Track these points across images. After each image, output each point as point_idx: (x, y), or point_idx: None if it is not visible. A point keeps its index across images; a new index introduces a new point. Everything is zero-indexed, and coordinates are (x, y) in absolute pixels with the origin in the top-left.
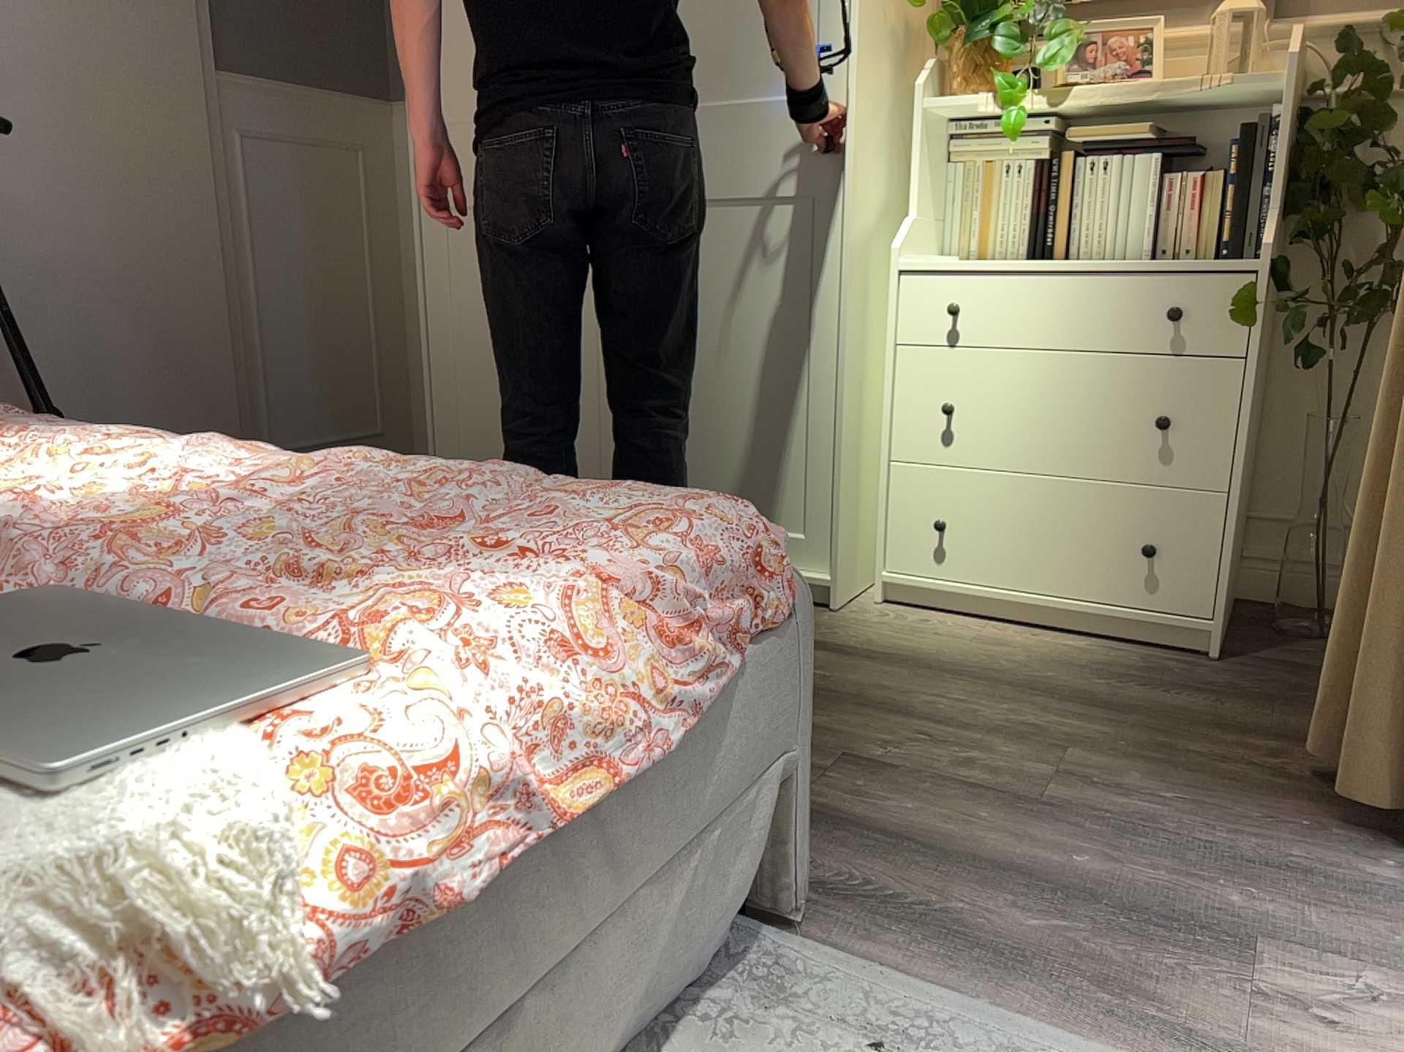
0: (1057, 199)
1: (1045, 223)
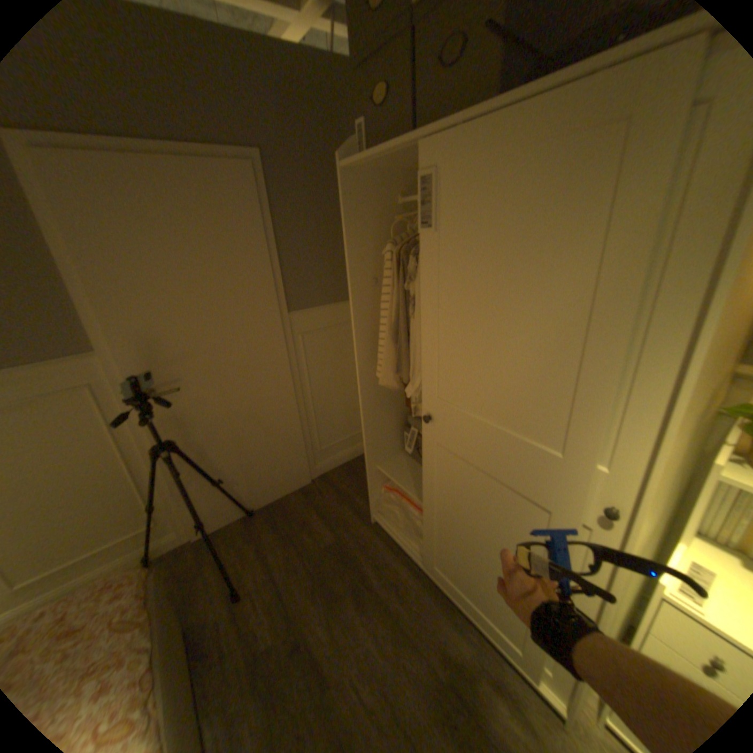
0: None
1: None
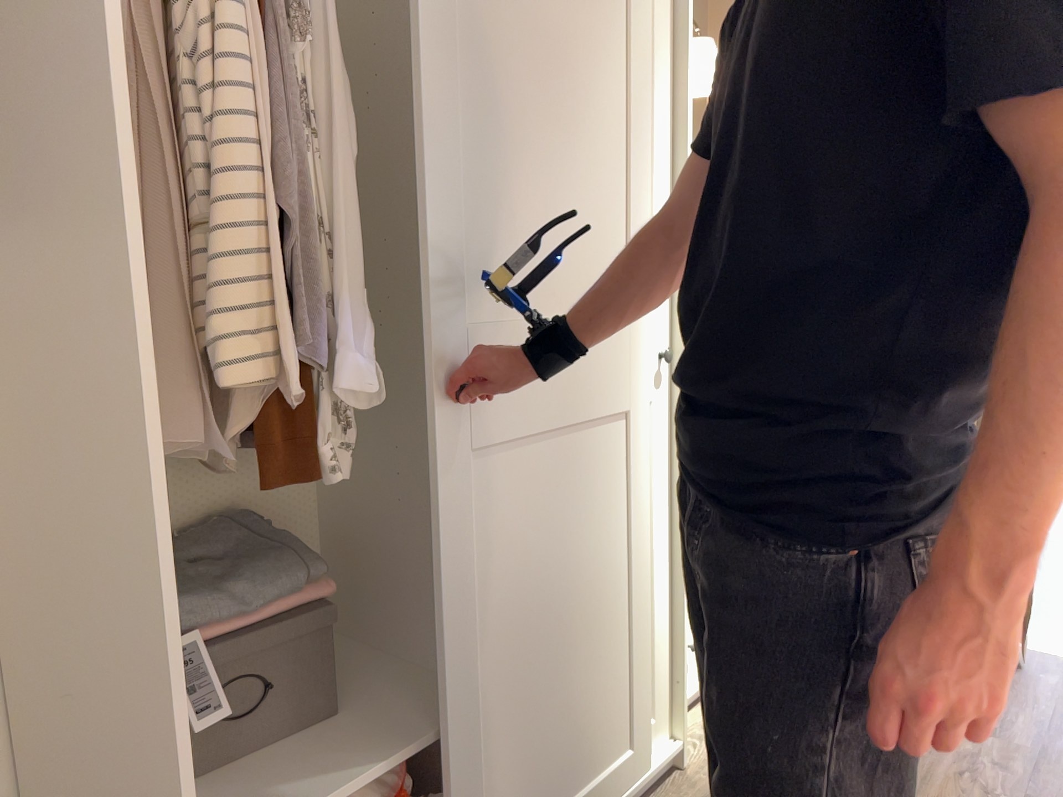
0: None
1: None
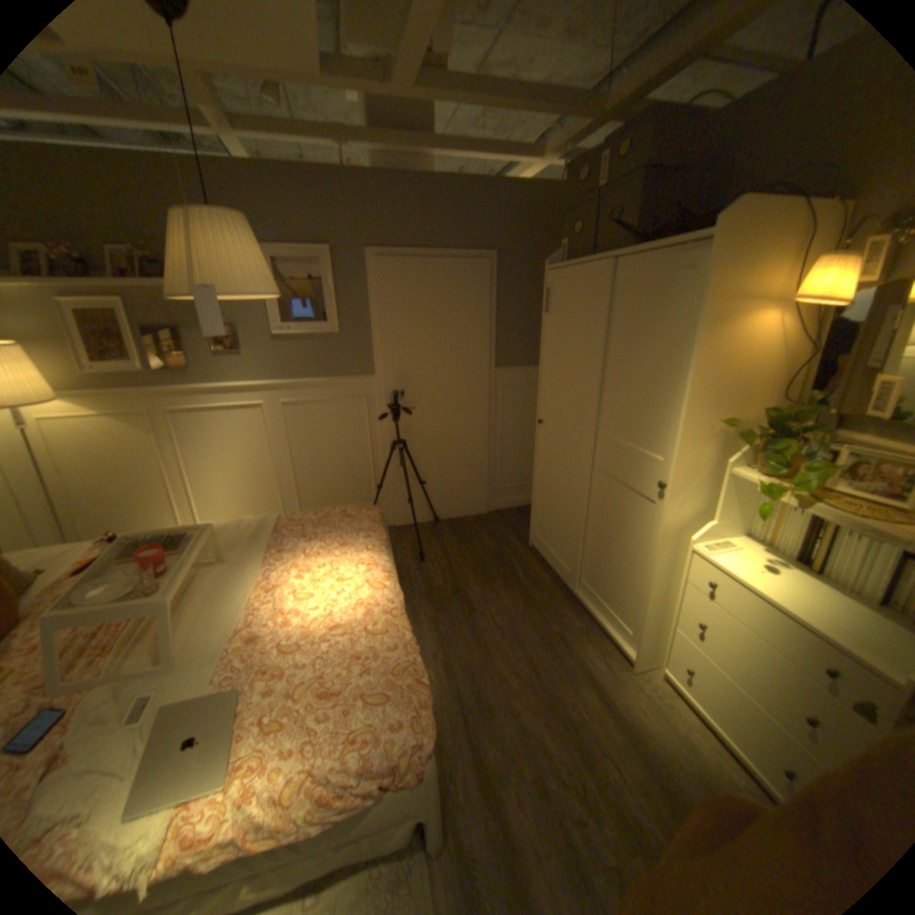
0: (822, 541)
1: (813, 548)
